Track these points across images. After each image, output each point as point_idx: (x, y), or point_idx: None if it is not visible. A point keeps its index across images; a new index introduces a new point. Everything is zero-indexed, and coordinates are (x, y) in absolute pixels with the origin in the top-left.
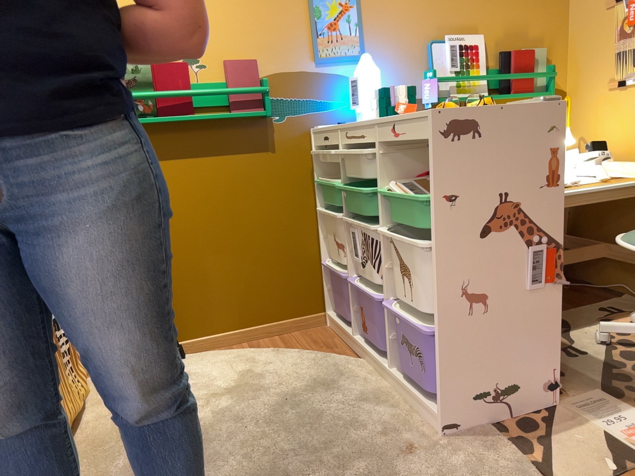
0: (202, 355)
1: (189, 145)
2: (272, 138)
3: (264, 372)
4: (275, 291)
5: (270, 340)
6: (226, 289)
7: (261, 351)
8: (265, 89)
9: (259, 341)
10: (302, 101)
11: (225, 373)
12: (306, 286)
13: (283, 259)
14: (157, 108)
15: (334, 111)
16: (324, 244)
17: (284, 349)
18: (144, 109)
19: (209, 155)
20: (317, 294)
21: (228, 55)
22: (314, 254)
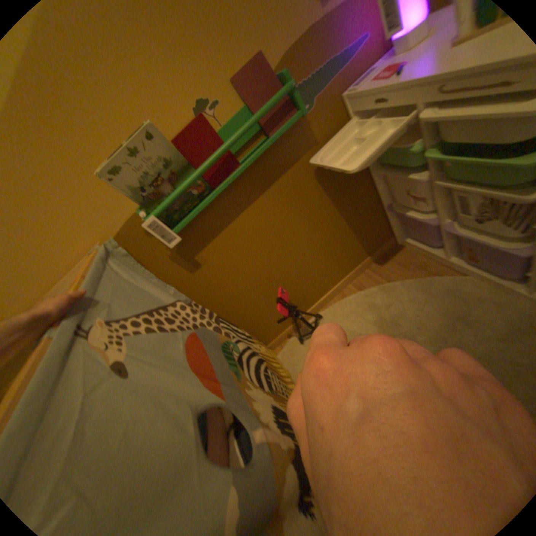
0: (333, 312)
1: (248, 191)
2: (310, 132)
3: (395, 317)
4: (357, 246)
5: (366, 276)
6: (325, 266)
7: (373, 294)
8: (289, 84)
9: (360, 280)
10: (323, 68)
11: (366, 328)
12: (376, 228)
13: (355, 223)
14: (206, 182)
15: (358, 53)
16: (384, 193)
17: (388, 285)
18: (197, 192)
19: (268, 187)
20: (385, 228)
21: (229, 68)
22: (376, 204)
